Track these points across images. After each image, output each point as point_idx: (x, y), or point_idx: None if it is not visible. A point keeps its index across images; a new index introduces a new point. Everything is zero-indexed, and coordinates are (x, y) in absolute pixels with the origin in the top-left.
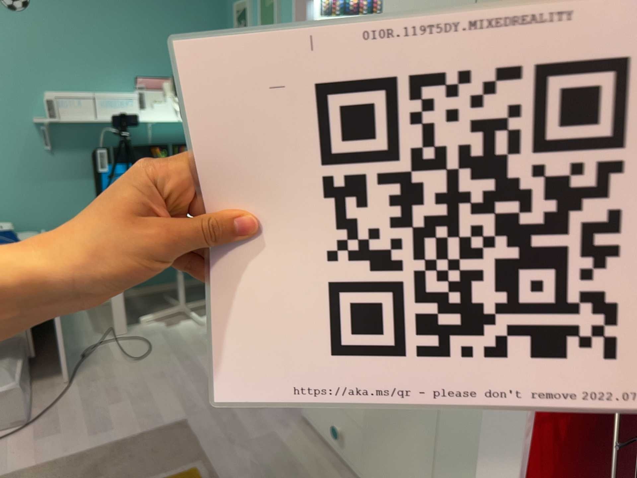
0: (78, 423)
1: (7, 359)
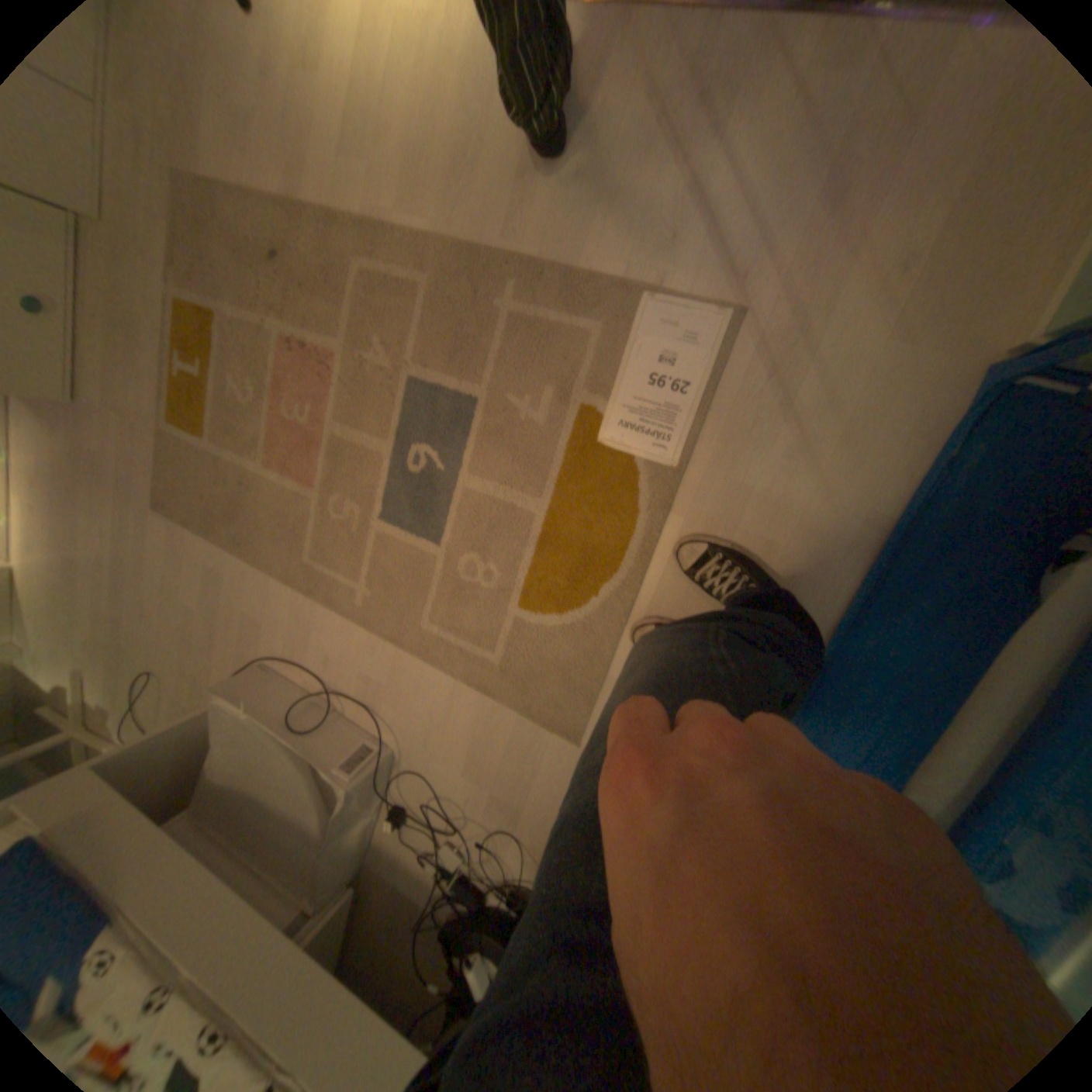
0: (219, 609)
1: (203, 776)
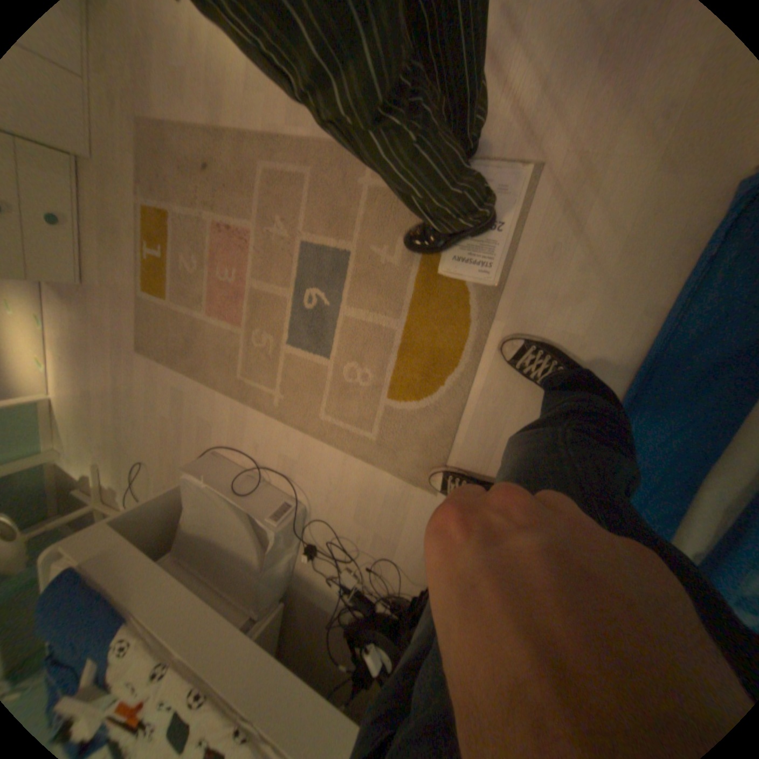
0: (184, 417)
1: (180, 529)
